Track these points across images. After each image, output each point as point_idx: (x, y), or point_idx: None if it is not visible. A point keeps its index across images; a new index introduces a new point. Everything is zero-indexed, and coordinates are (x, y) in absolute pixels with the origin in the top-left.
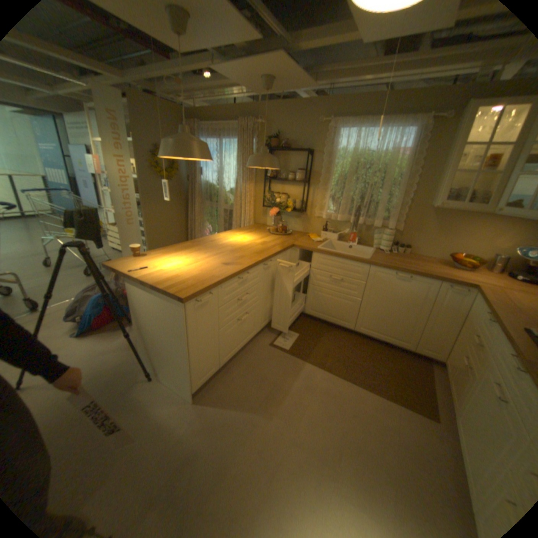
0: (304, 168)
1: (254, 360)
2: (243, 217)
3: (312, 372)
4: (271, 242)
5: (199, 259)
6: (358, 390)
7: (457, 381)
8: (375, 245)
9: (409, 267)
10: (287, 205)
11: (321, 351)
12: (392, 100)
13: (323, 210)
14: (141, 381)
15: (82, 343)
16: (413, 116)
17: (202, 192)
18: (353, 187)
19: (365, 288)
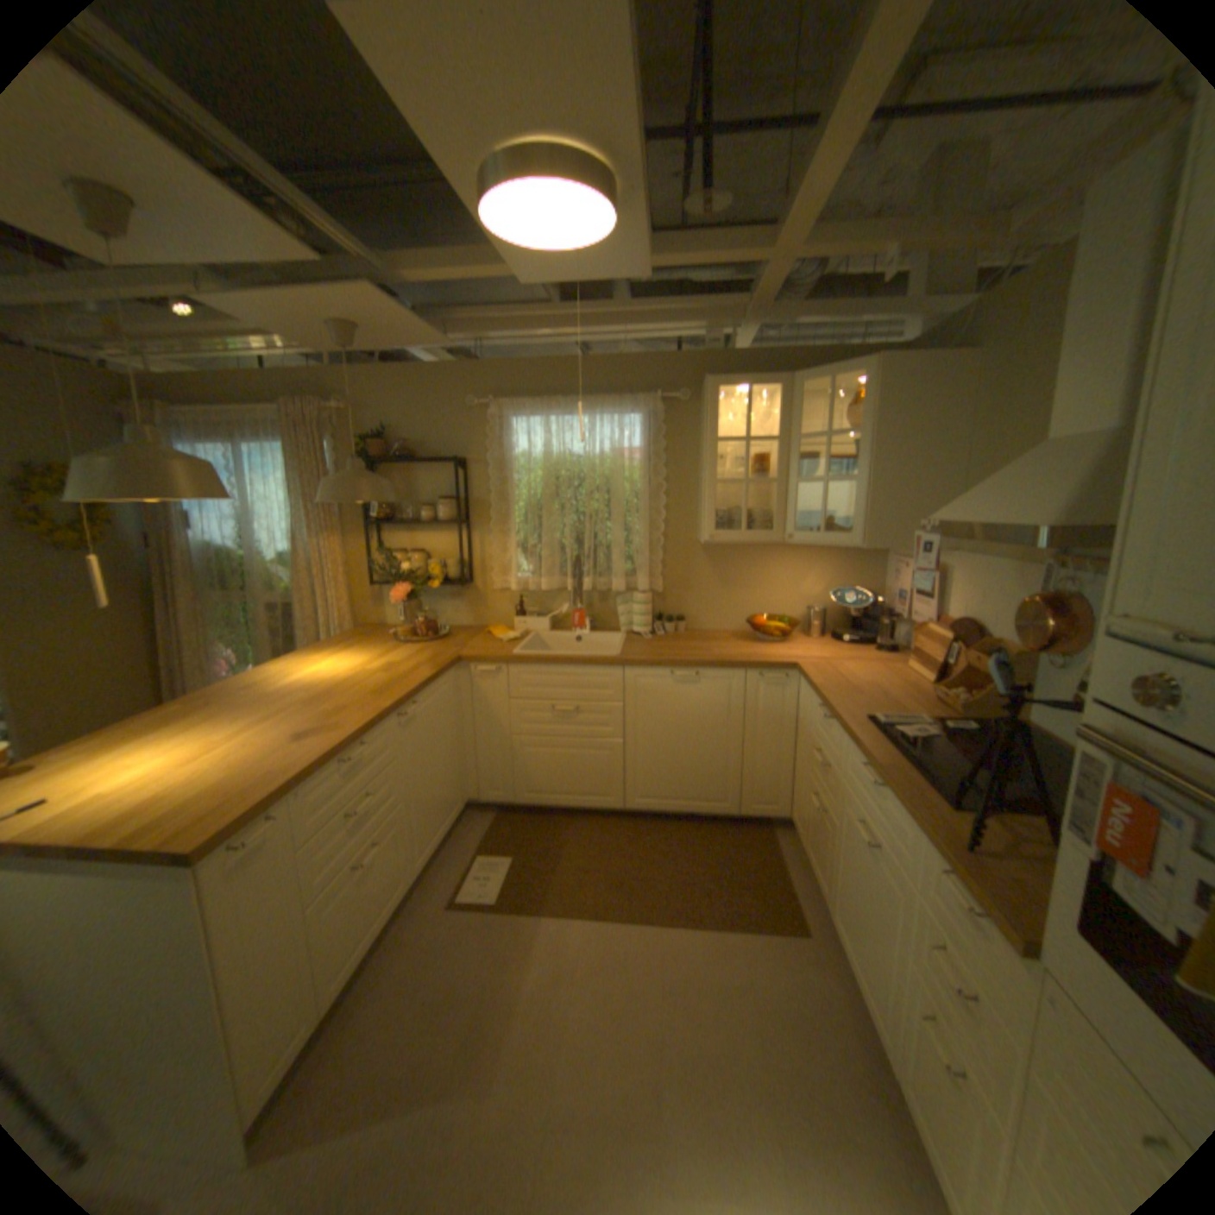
0: (452, 496)
1: (413, 962)
2: (323, 615)
3: (558, 936)
4: (406, 661)
5: (217, 741)
6: (659, 935)
7: (813, 845)
8: (623, 626)
9: (688, 657)
10: (428, 574)
11: (567, 881)
12: (592, 371)
13: (509, 574)
14: None
15: None
16: (630, 398)
17: (193, 570)
18: (558, 524)
19: (624, 716)
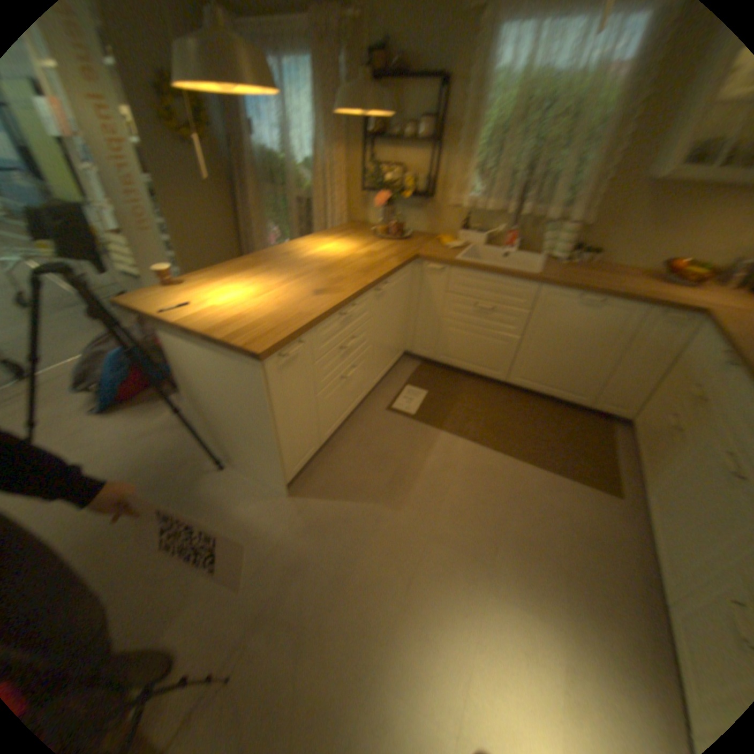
0: (434, 112)
1: (368, 430)
2: (332, 209)
3: (451, 442)
4: (383, 251)
5: (273, 284)
6: (515, 462)
7: (653, 446)
8: (547, 249)
9: (602, 285)
10: (405, 184)
11: (460, 413)
12: None
13: (464, 191)
14: (210, 468)
15: (112, 420)
16: None
17: (257, 166)
18: (519, 147)
19: (529, 320)
